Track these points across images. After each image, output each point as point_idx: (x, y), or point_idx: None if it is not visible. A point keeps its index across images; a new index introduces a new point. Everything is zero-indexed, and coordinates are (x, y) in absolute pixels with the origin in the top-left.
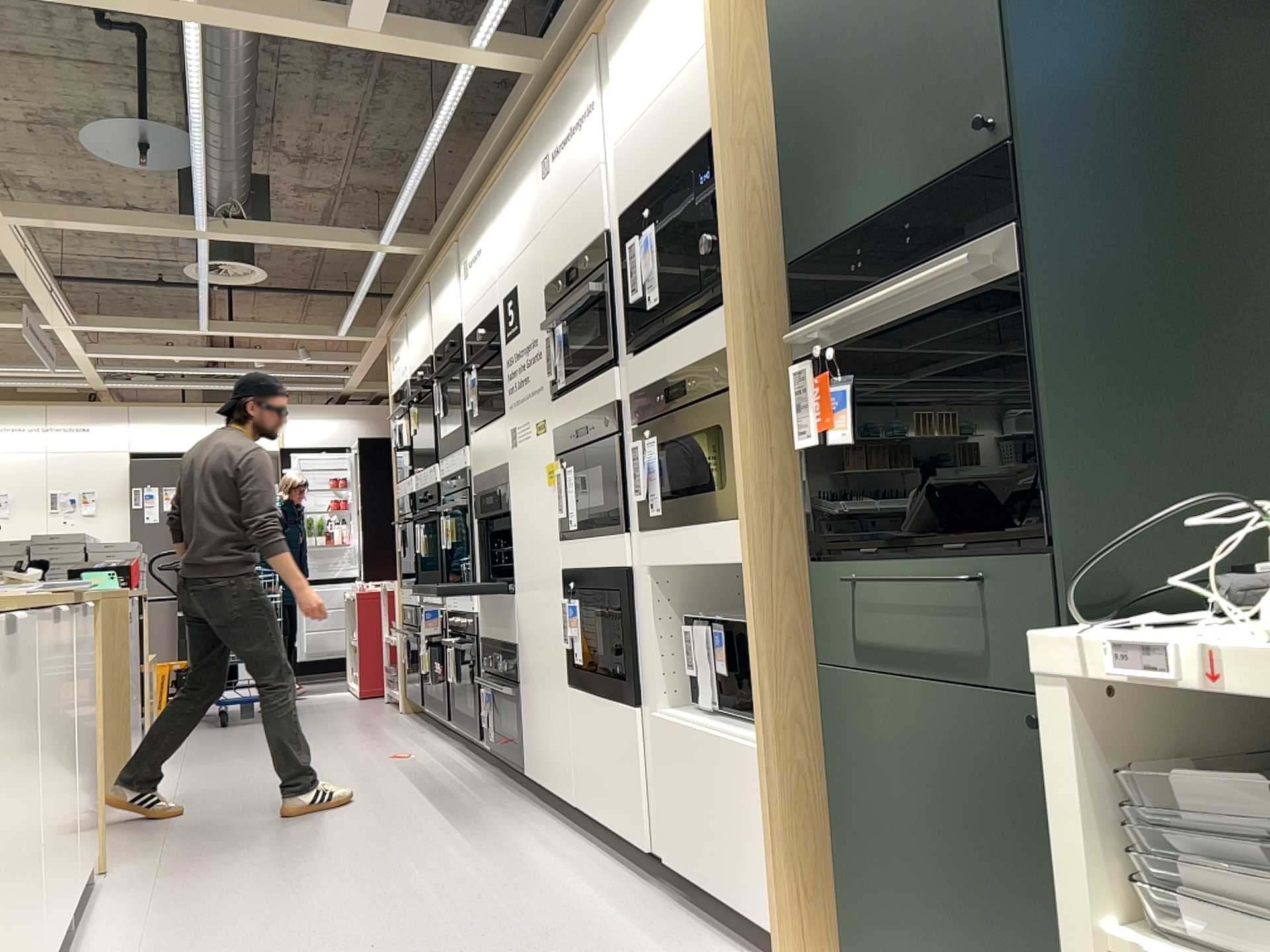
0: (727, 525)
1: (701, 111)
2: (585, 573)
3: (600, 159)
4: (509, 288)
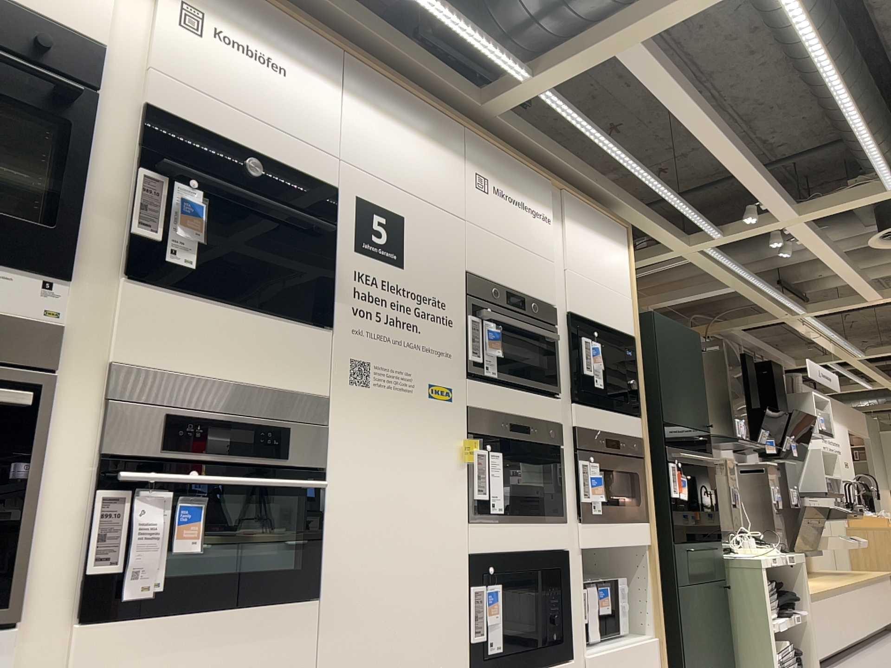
0: (636, 523)
1: (625, 320)
2: (514, 554)
3: (552, 257)
4: (381, 201)
